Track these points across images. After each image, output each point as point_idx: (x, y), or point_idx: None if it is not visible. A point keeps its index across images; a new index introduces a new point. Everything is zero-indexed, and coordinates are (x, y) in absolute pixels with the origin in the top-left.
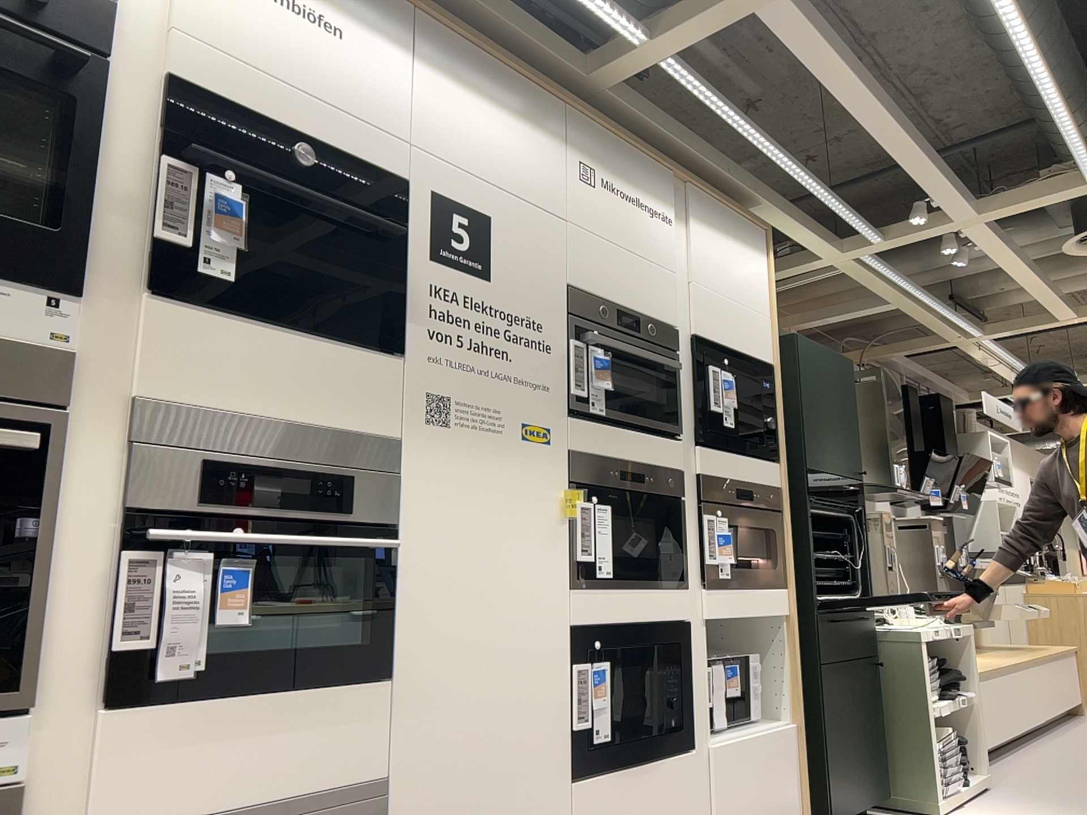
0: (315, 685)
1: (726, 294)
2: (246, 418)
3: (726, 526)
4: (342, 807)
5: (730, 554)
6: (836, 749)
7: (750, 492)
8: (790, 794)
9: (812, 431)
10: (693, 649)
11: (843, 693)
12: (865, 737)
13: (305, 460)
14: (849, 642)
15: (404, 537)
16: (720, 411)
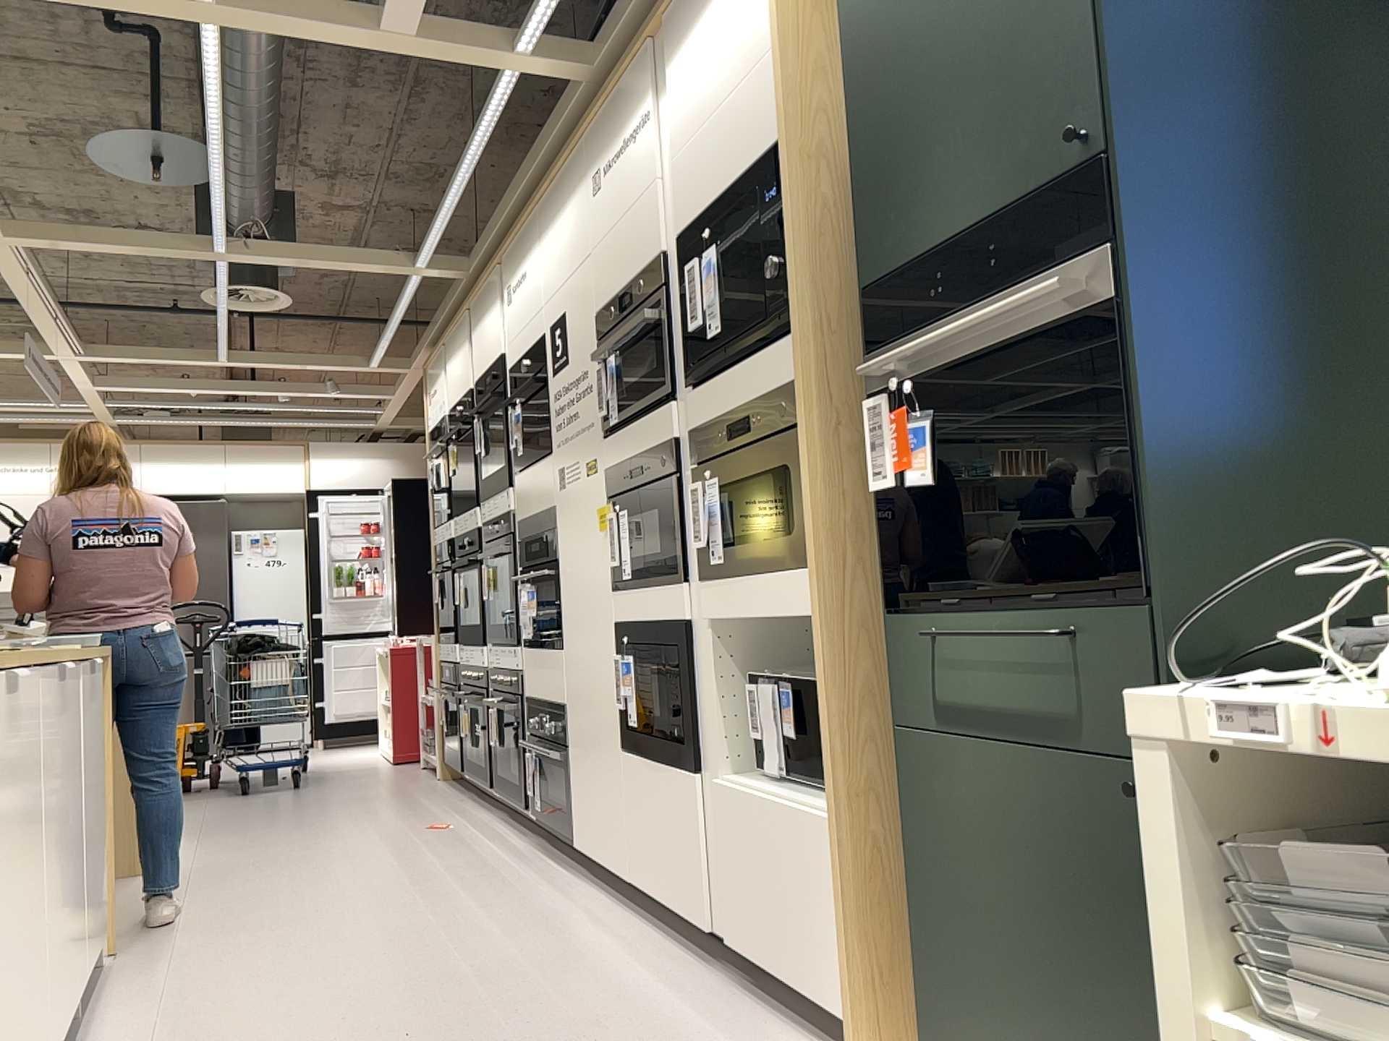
0: (548, 649)
1: (711, 112)
2: (537, 516)
3: (718, 490)
4: (556, 714)
5: (712, 531)
6: (953, 937)
7: (749, 419)
8: (830, 935)
9: (889, 178)
10: (699, 657)
11: (988, 826)
12: (1110, 1001)
13: (538, 532)
14: (1022, 701)
15: (559, 566)
16: (701, 322)
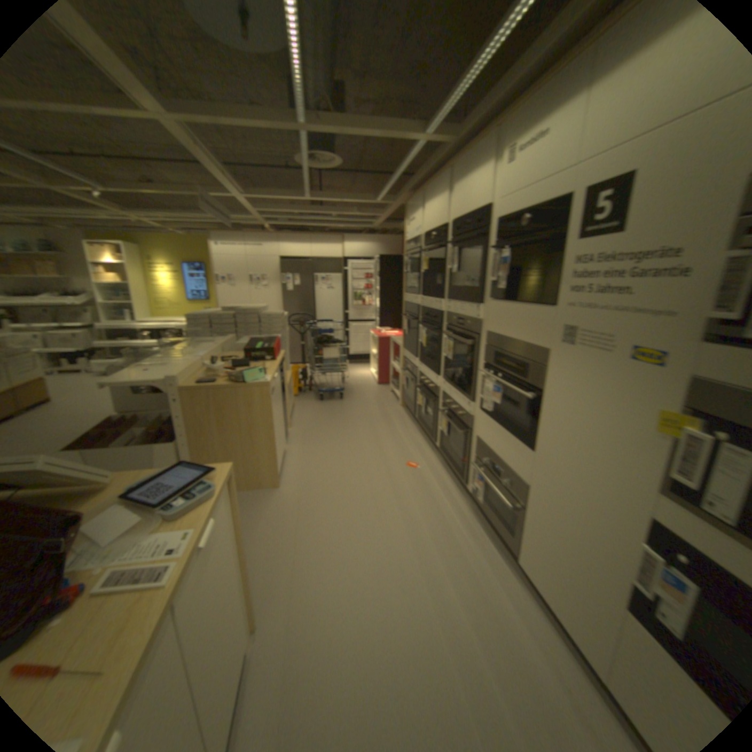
0: (512, 434)
1: None
2: (510, 336)
3: None
4: (514, 478)
5: None
6: None
7: None
8: None
9: None
10: None
11: None
12: None
13: (515, 353)
14: None
15: (543, 395)
16: None
